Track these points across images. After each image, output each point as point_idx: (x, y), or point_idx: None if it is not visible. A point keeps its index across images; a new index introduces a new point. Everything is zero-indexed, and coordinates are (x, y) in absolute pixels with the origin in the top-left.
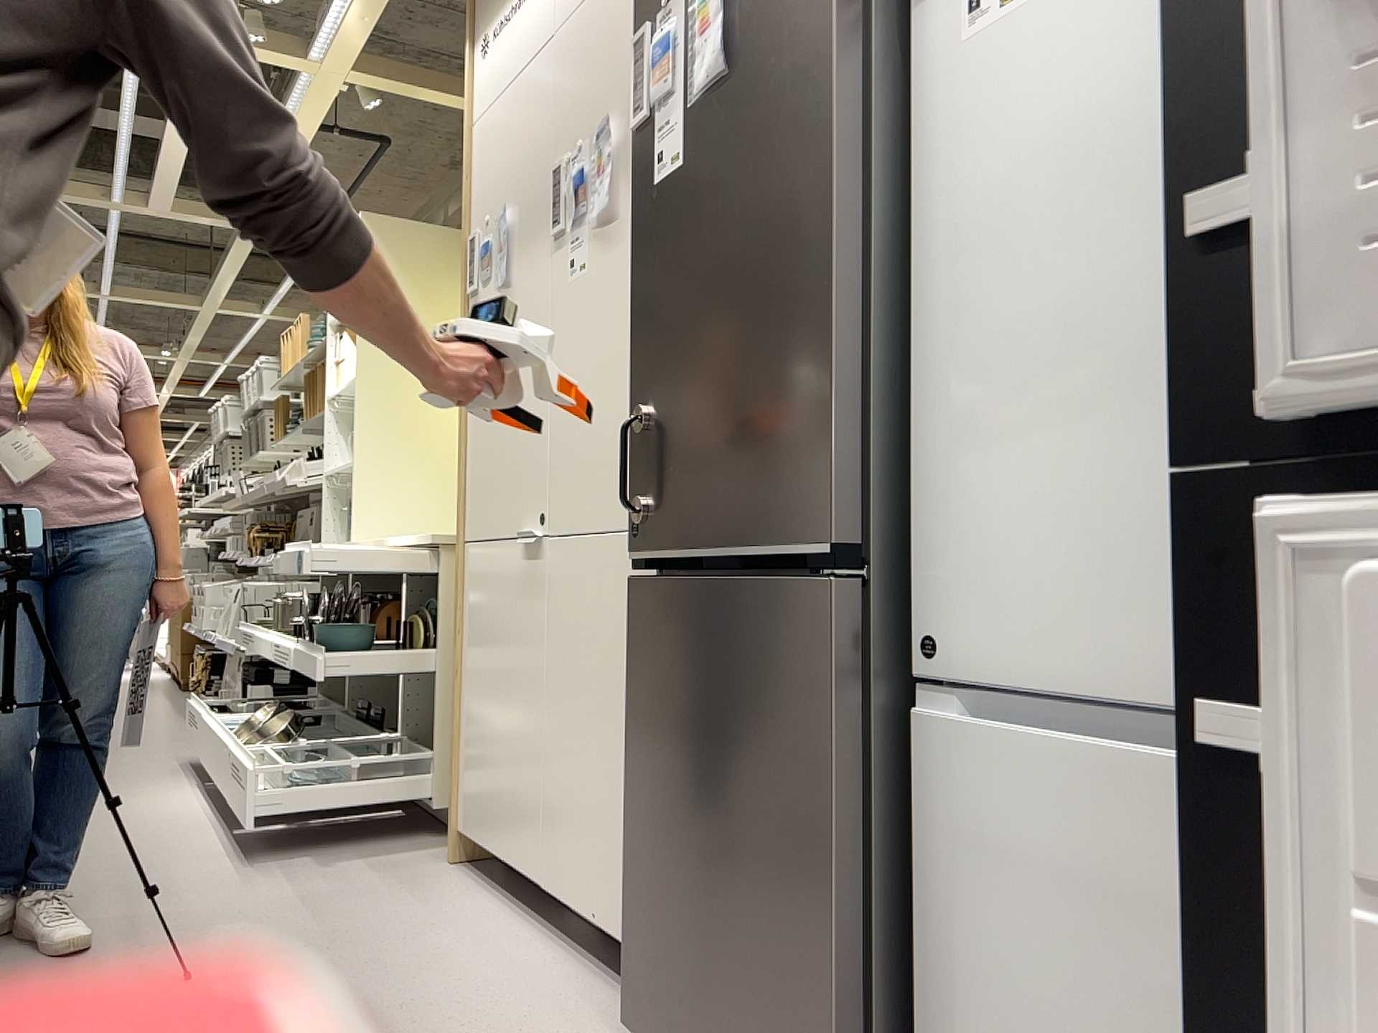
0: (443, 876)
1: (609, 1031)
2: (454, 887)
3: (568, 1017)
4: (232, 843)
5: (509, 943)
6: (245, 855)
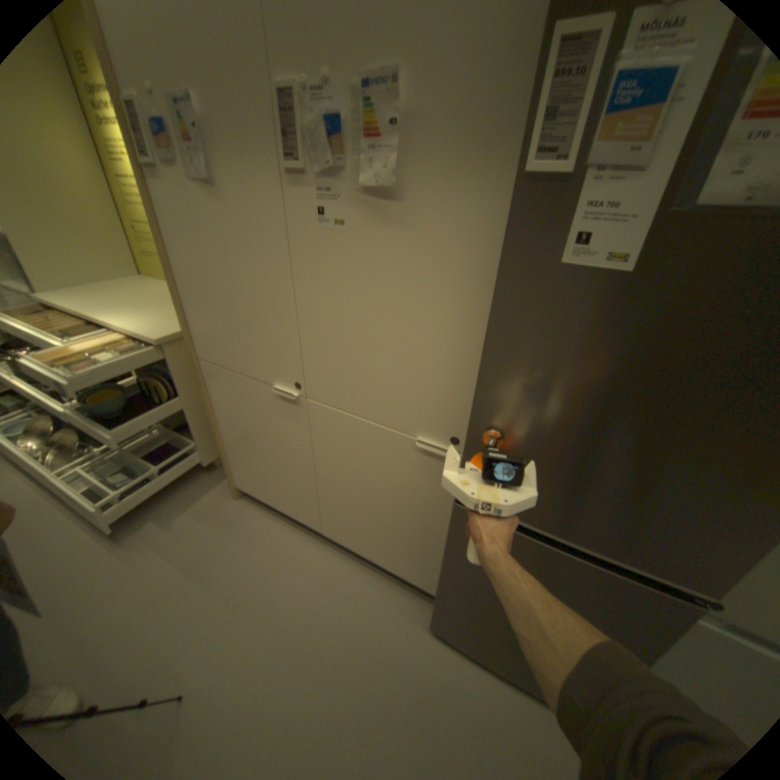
0: (240, 511)
1: (411, 618)
2: (254, 520)
3: (387, 615)
4: (87, 523)
5: (318, 563)
6: (107, 534)
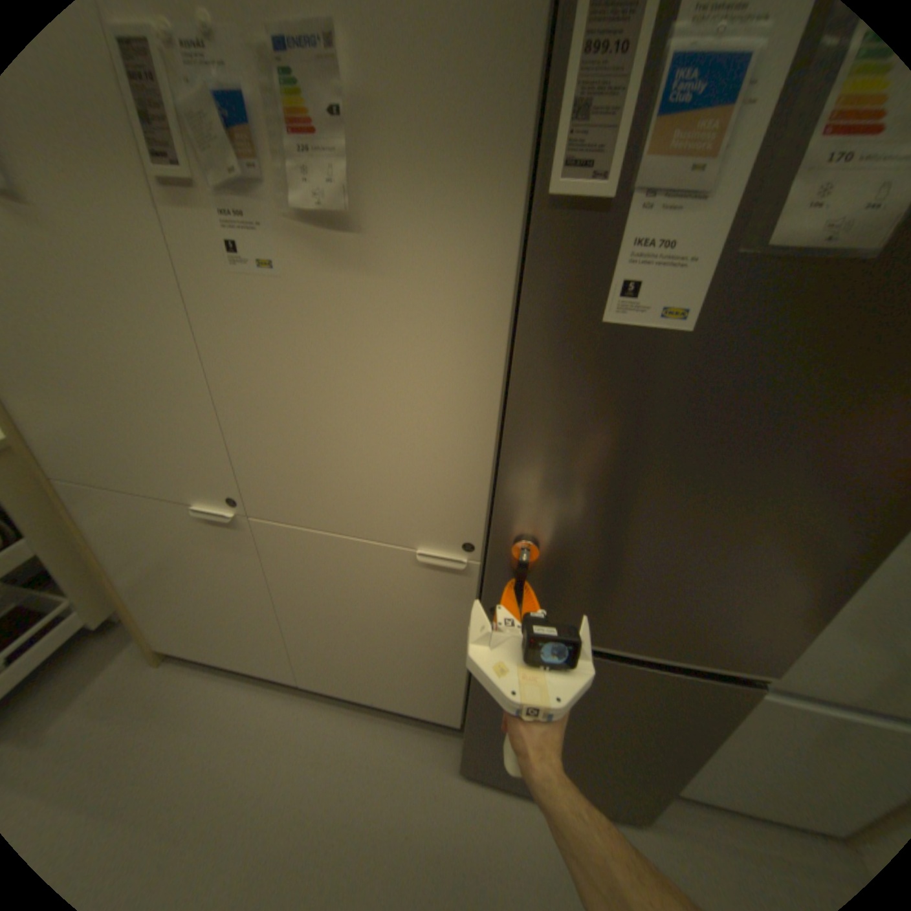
0: (164, 684)
1: (433, 765)
2: (189, 692)
3: (403, 772)
4: None
5: (297, 728)
6: None
